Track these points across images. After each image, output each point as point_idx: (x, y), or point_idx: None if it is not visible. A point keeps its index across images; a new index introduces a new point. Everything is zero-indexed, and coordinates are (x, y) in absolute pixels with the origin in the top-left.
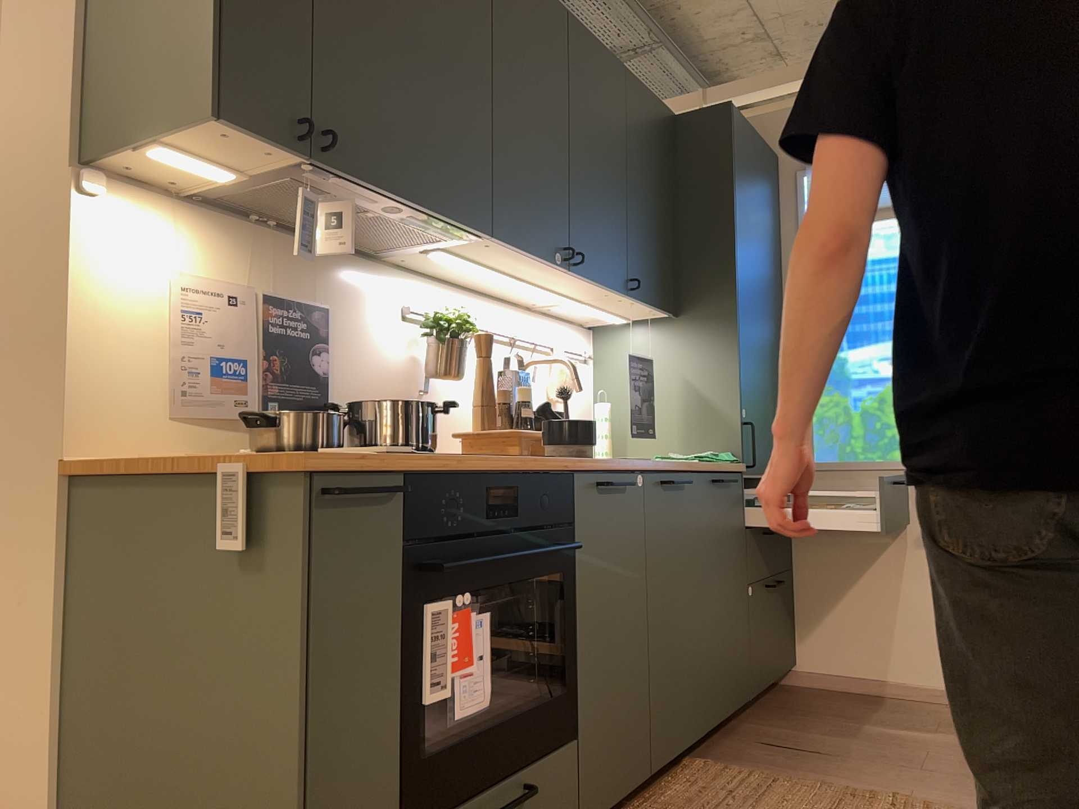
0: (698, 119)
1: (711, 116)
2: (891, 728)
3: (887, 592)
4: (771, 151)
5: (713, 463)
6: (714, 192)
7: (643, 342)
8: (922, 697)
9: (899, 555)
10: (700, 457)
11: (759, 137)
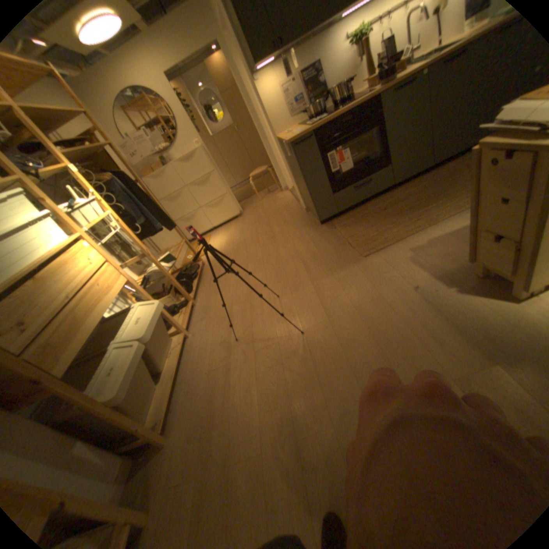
0: None
1: None
2: None
3: None
4: None
5: None
6: None
7: None
8: None
9: None
10: None
11: None
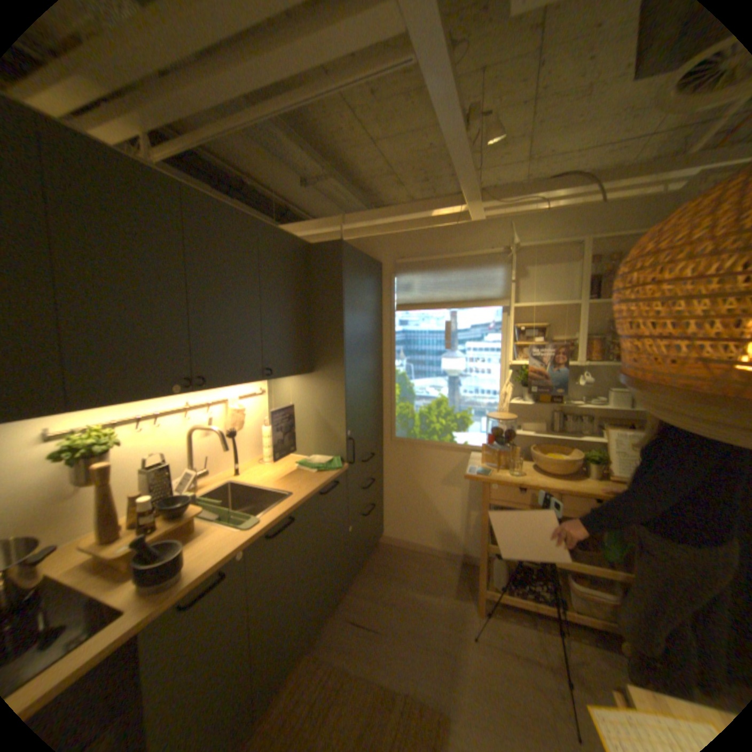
0: (323, 249)
1: (330, 248)
2: (419, 595)
3: (426, 505)
4: (378, 260)
5: (325, 472)
6: (331, 299)
7: (293, 386)
8: (439, 556)
9: (433, 488)
10: (318, 467)
11: (372, 249)
